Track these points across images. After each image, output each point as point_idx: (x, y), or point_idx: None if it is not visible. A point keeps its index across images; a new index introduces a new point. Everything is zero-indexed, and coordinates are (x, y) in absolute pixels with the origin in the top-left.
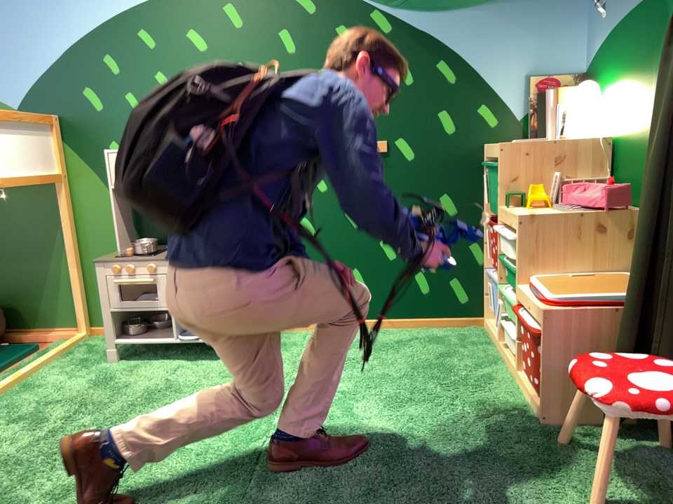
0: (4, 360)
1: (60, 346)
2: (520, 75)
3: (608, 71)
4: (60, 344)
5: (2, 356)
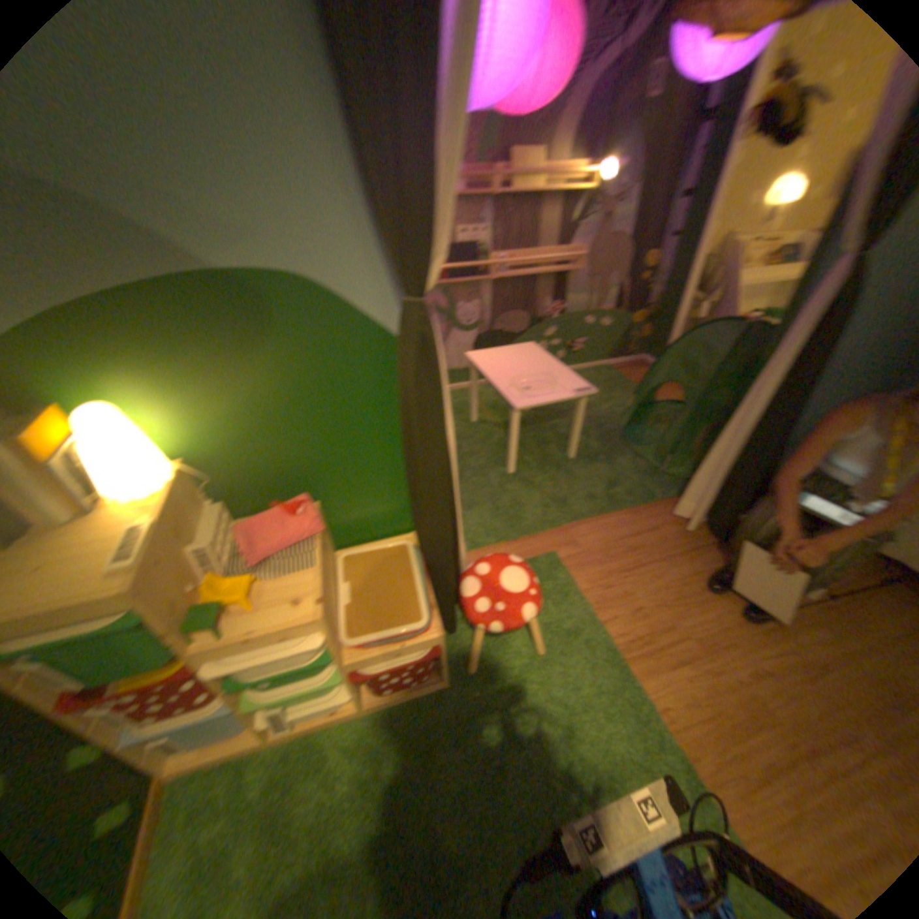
0: None
1: None
2: None
3: (124, 374)
4: None
5: None
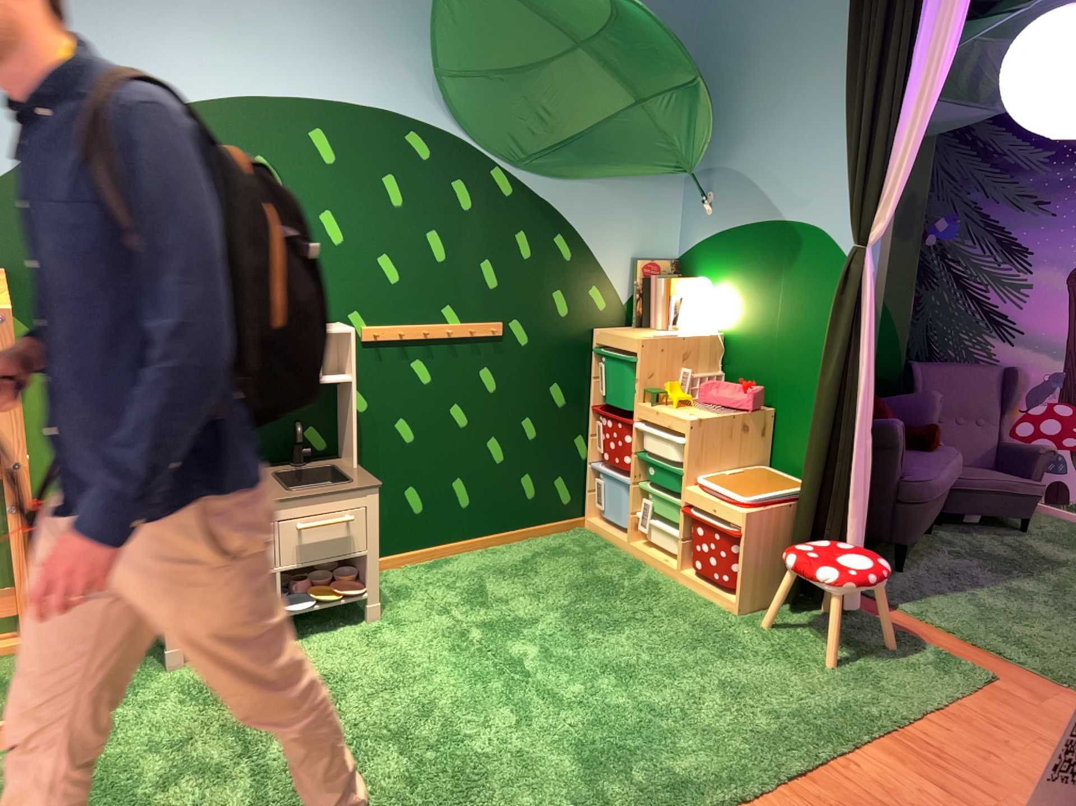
0: None
1: None
2: (629, 261)
3: (720, 275)
4: None
5: None
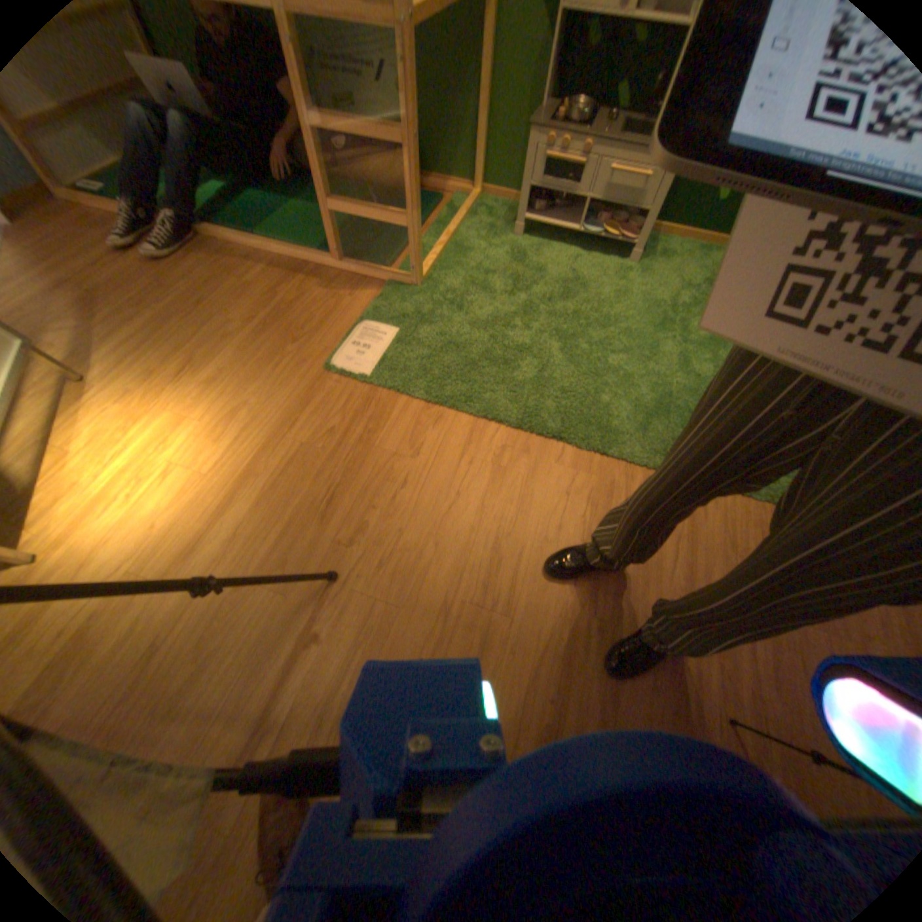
0: (426, 208)
1: (464, 200)
2: None
3: None
4: (462, 198)
5: (422, 203)
